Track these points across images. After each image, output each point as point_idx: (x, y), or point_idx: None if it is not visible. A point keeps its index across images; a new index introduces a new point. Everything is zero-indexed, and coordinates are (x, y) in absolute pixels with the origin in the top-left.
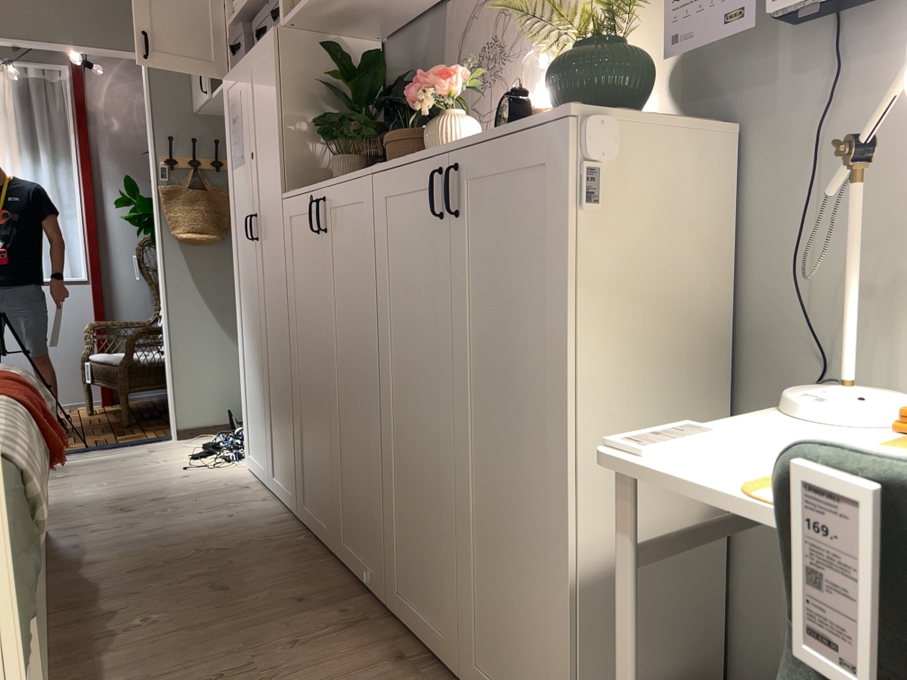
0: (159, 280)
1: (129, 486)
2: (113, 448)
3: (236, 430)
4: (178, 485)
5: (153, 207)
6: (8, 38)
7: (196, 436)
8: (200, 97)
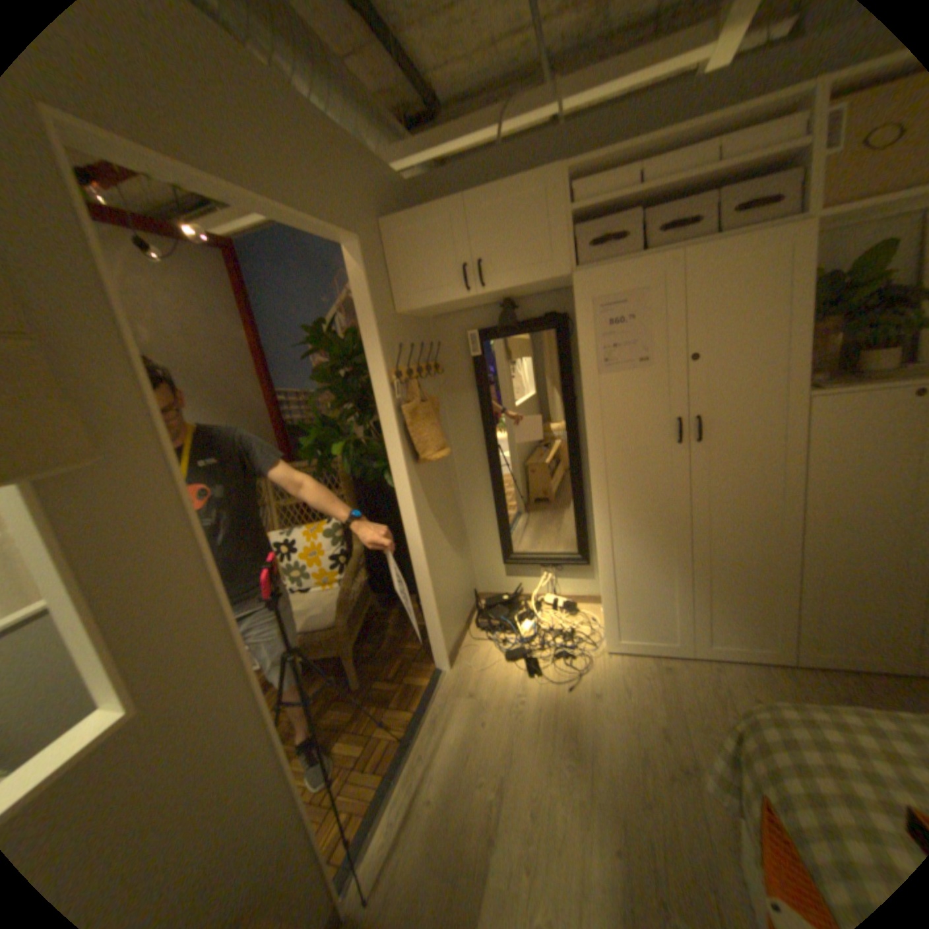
0: (403, 515)
1: (595, 746)
2: (421, 723)
3: (507, 627)
4: (623, 709)
5: (385, 434)
6: (229, 187)
7: (457, 654)
8: (436, 297)
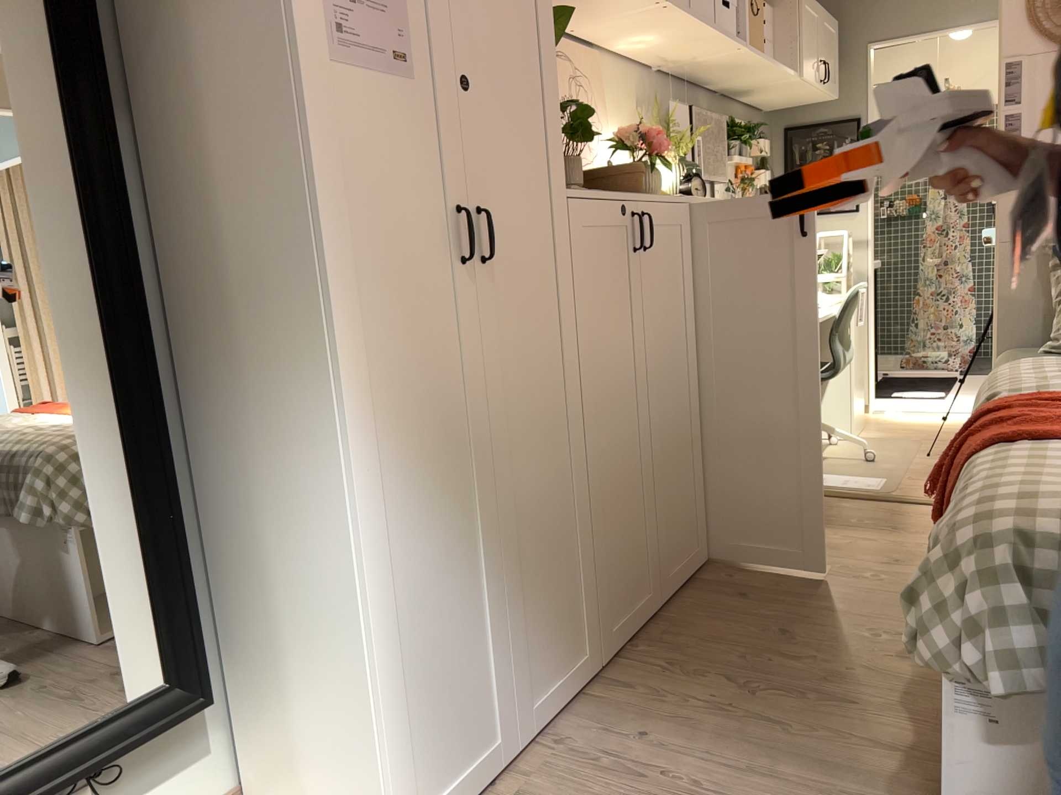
0: None
1: None
2: None
3: None
4: None
5: None
6: None
7: None
8: None
